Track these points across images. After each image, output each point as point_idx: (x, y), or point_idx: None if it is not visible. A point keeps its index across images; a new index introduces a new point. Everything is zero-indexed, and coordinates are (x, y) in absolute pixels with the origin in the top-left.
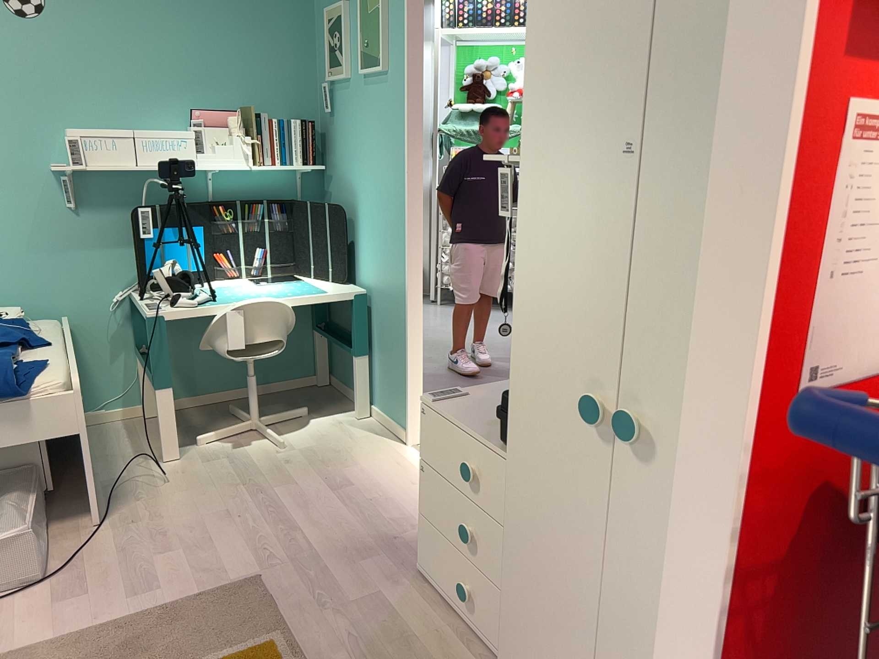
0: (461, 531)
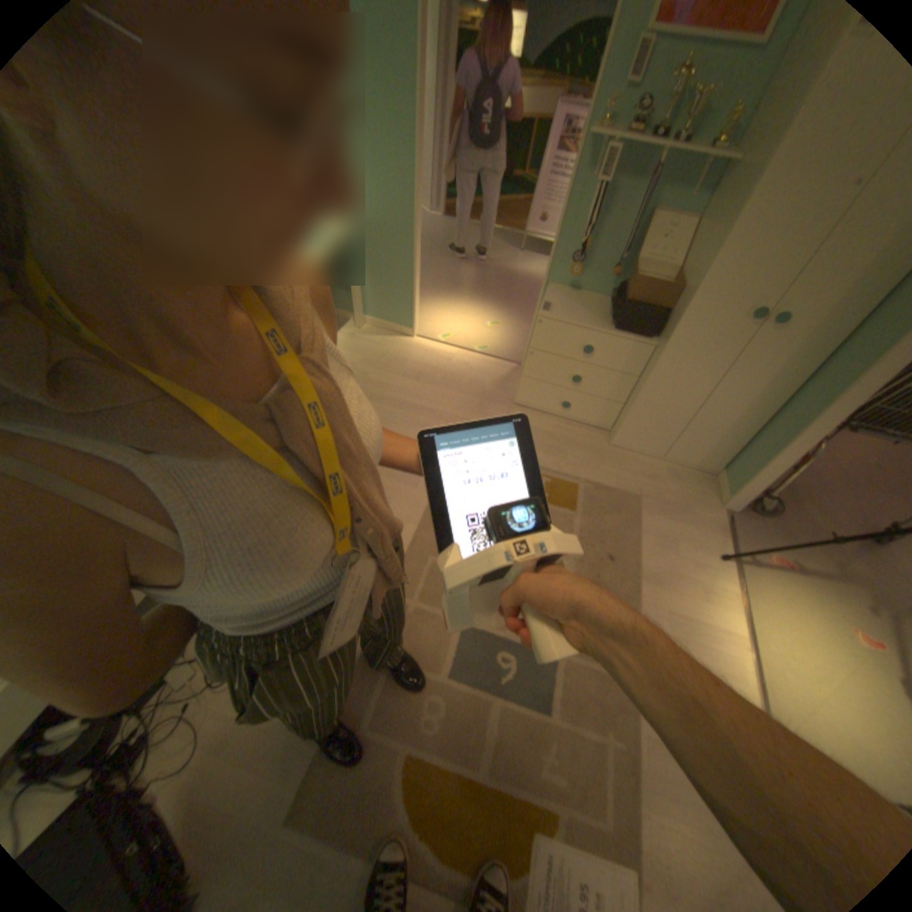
0: (573, 378)
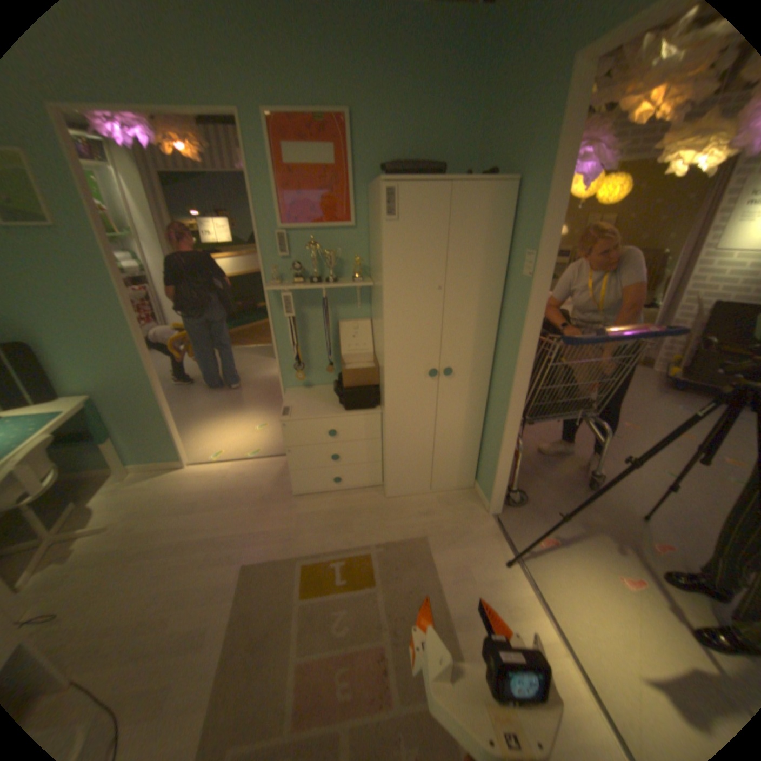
0: (332, 457)
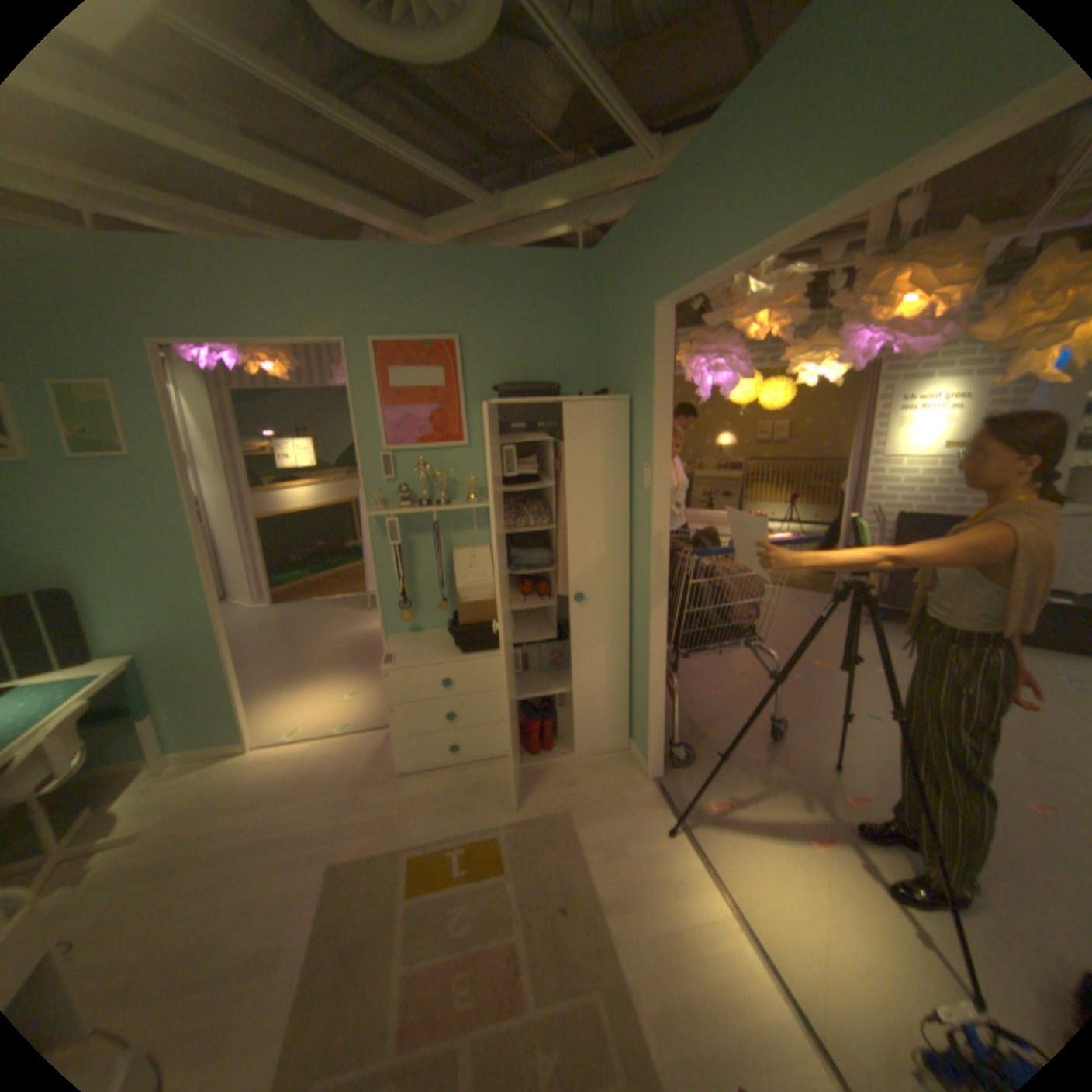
0: (447, 716)
